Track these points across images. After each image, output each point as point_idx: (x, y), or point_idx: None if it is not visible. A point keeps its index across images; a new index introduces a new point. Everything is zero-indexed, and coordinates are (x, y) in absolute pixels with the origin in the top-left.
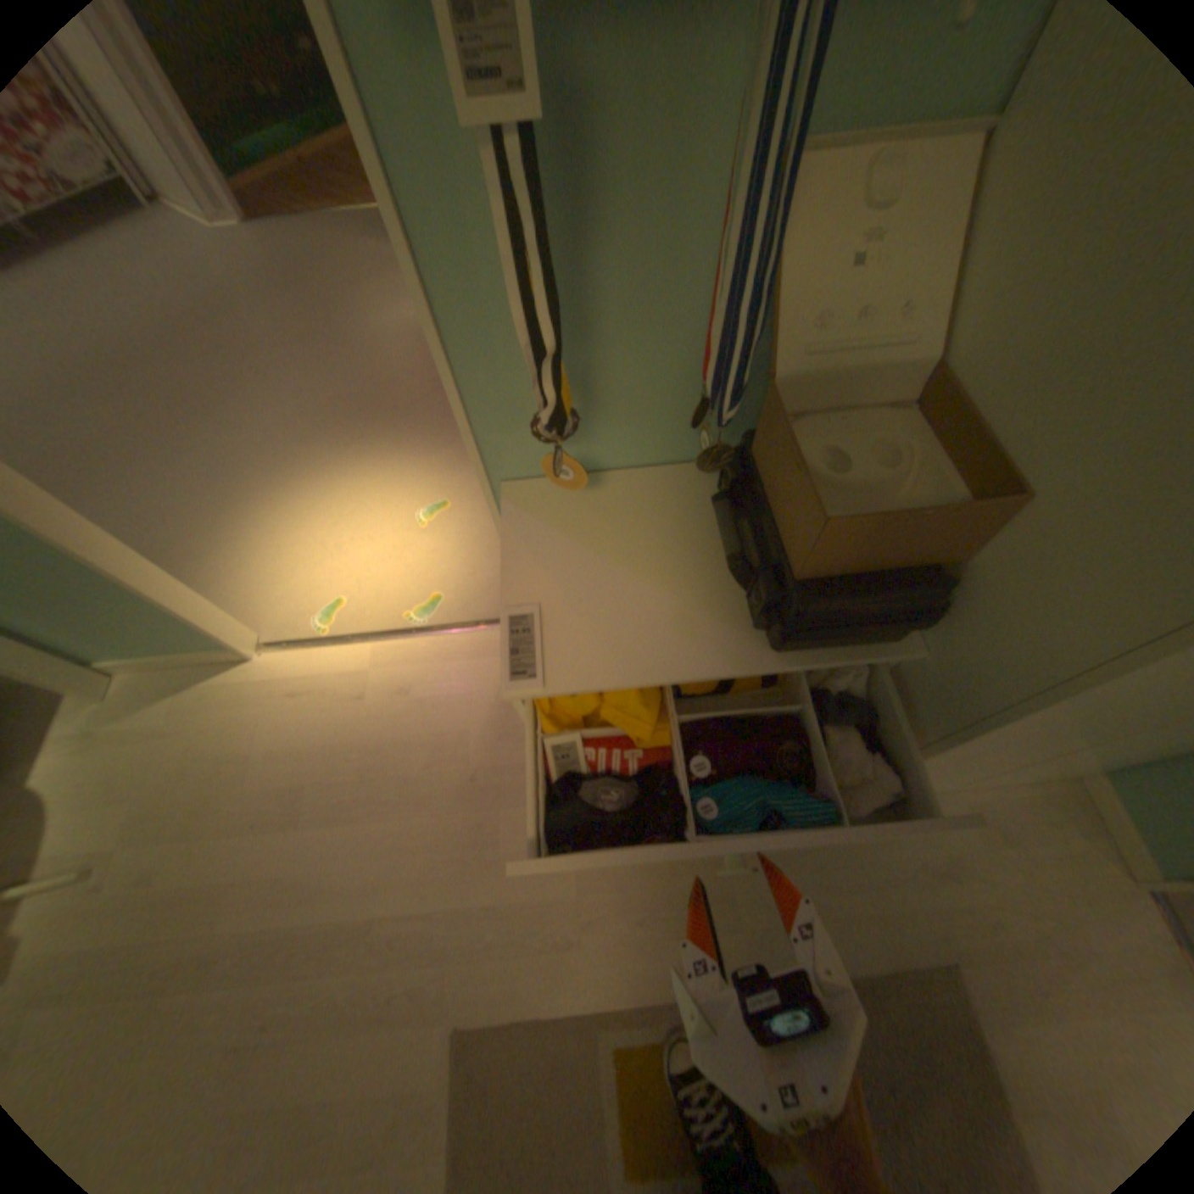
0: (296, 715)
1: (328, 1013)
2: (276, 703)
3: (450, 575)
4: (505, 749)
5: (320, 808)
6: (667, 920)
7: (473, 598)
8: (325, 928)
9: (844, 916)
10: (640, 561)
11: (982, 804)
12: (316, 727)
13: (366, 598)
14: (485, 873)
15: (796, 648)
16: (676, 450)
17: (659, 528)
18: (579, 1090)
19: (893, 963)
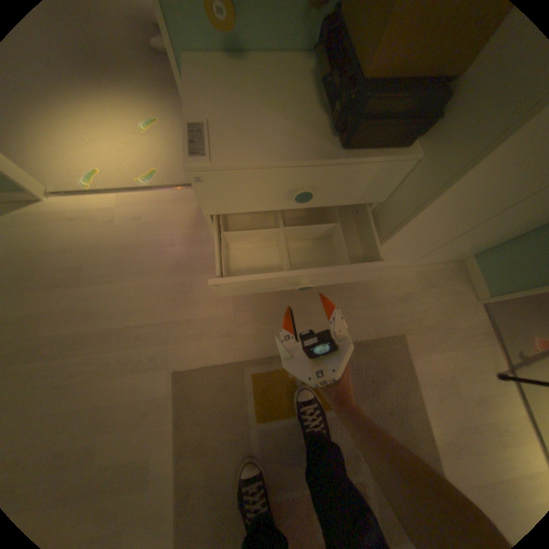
0: (73, 230)
1: (106, 368)
2: (61, 224)
3: (160, 160)
4: (195, 248)
5: (93, 276)
6: (277, 322)
7: (174, 173)
8: (101, 331)
9: (358, 317)
10: (268, 101)
11: (421, 271)
12: (87, 237)
13: (111, 171)
14: (186, 304)
15: (355, 145)
16: (291, 38)
17: (279, 85)
18: (235, 391)
19: (377, 335)
